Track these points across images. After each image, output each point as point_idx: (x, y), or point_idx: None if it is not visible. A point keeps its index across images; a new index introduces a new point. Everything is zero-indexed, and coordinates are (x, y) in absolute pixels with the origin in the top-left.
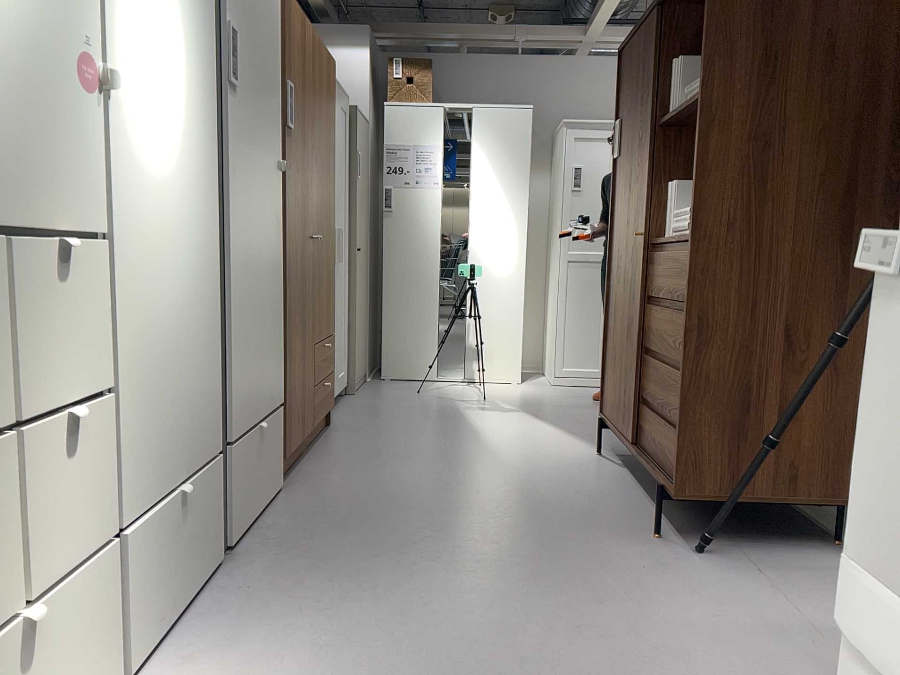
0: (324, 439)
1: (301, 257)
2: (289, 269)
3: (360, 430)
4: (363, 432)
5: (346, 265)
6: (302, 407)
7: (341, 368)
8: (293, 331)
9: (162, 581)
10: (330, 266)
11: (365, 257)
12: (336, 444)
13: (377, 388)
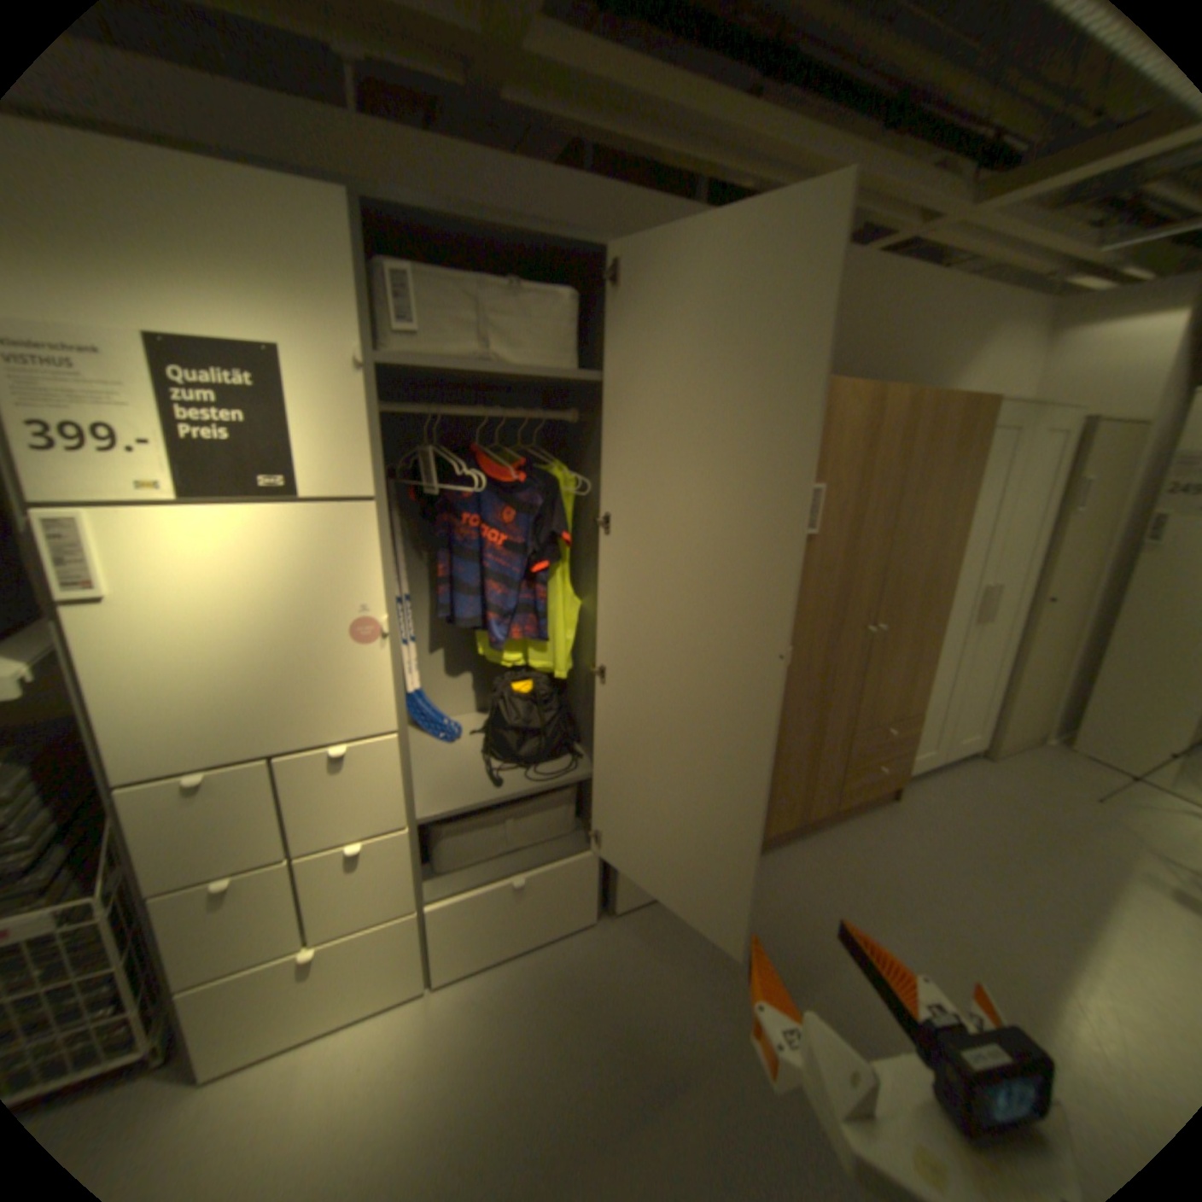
0: (869, 820)
1: (830, 657)
2: (790, 677)
3: (928, 828)
4: (924, 836)
5: (1023, 619)
6: (810, 796)
7: (978, 733)
8: (791, 732)
9: (488, 935)
10: (929, 647)
11: (1079, 605)
12: (870, 836)
13: (1045, 766)
